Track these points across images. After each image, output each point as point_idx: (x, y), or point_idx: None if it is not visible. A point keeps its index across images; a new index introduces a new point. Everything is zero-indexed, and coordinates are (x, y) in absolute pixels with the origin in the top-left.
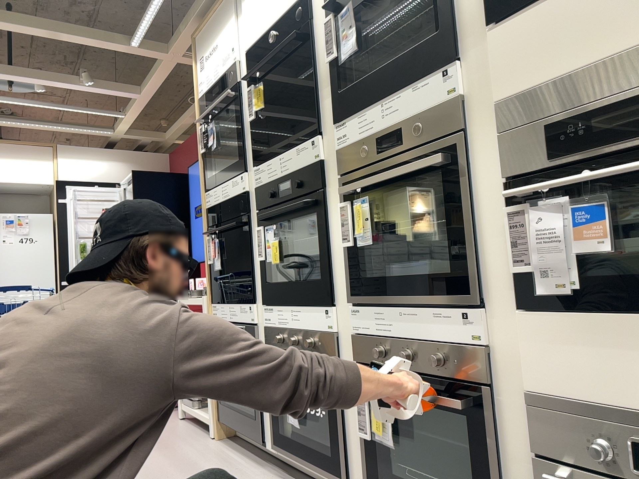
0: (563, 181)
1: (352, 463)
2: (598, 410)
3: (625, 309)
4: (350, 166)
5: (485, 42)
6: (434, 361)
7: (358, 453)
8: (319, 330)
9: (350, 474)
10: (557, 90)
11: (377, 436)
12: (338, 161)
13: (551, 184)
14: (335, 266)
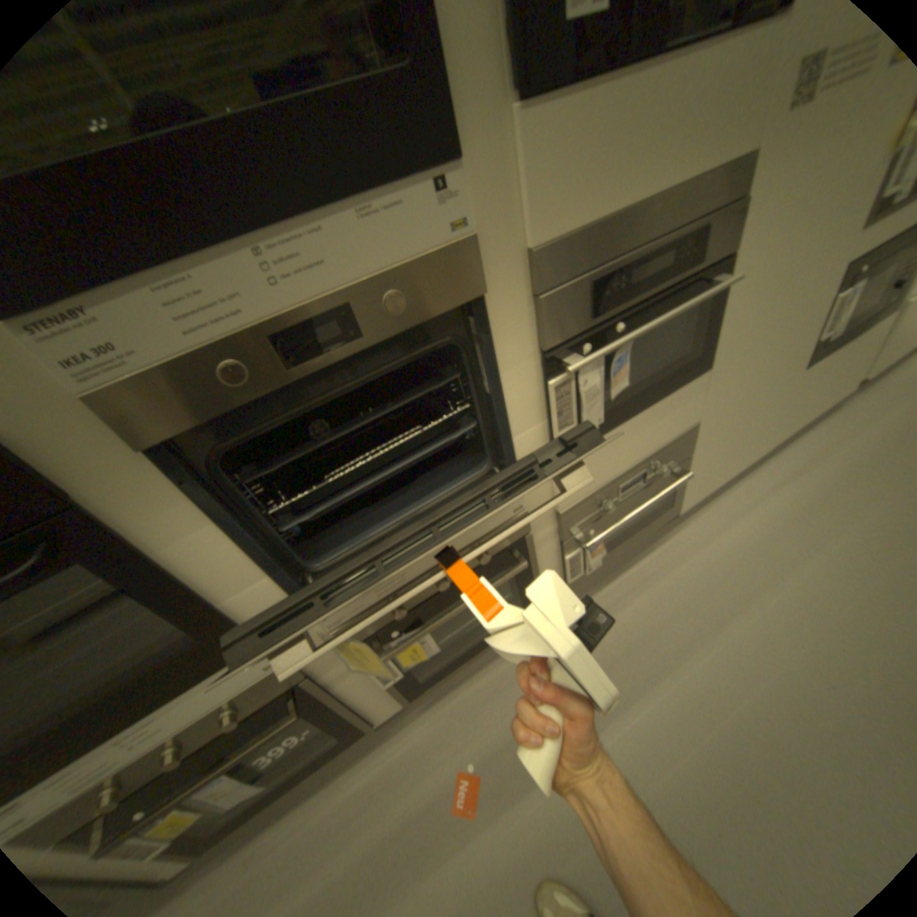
0: (622, 344)
1: (364, 714)
2: (602, 489)
3: (622, 421)
4: (186, 419)
5: (515, 129)
6: (480, 560)
7: (372, 701)
8: (237, 690)
9: (361, 721)
10: (602, 235)
11: (407, 666)
12: (104, 419)
13: (613, 349)
14: (221, 600)
